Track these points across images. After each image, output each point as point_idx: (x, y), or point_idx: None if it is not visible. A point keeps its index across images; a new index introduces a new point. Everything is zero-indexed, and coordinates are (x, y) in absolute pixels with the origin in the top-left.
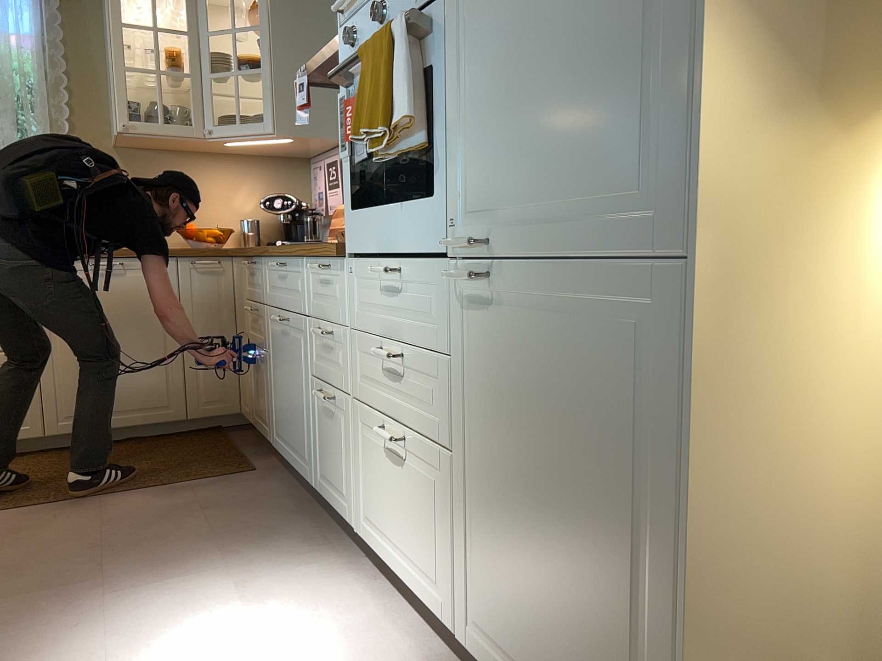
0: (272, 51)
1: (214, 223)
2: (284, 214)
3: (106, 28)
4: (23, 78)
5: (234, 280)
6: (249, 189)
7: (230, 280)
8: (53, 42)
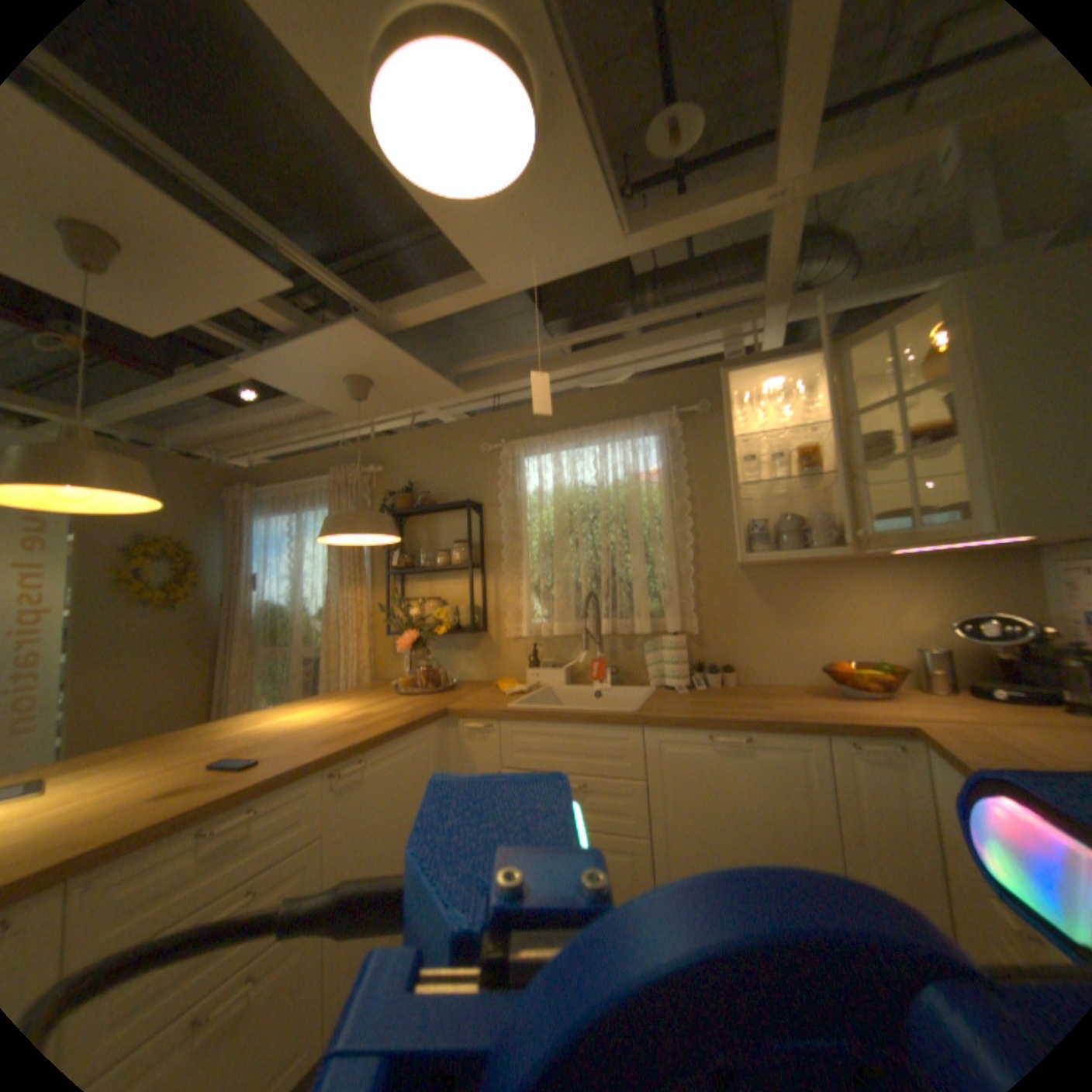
0: (983, 405)
1: (874, 653)
2: (1003, 643)
3: (729, 442)
4: (651, 511)
5: (937, 785)
6: (928, 602)
7: (927, 781)
8: (679, 470)
